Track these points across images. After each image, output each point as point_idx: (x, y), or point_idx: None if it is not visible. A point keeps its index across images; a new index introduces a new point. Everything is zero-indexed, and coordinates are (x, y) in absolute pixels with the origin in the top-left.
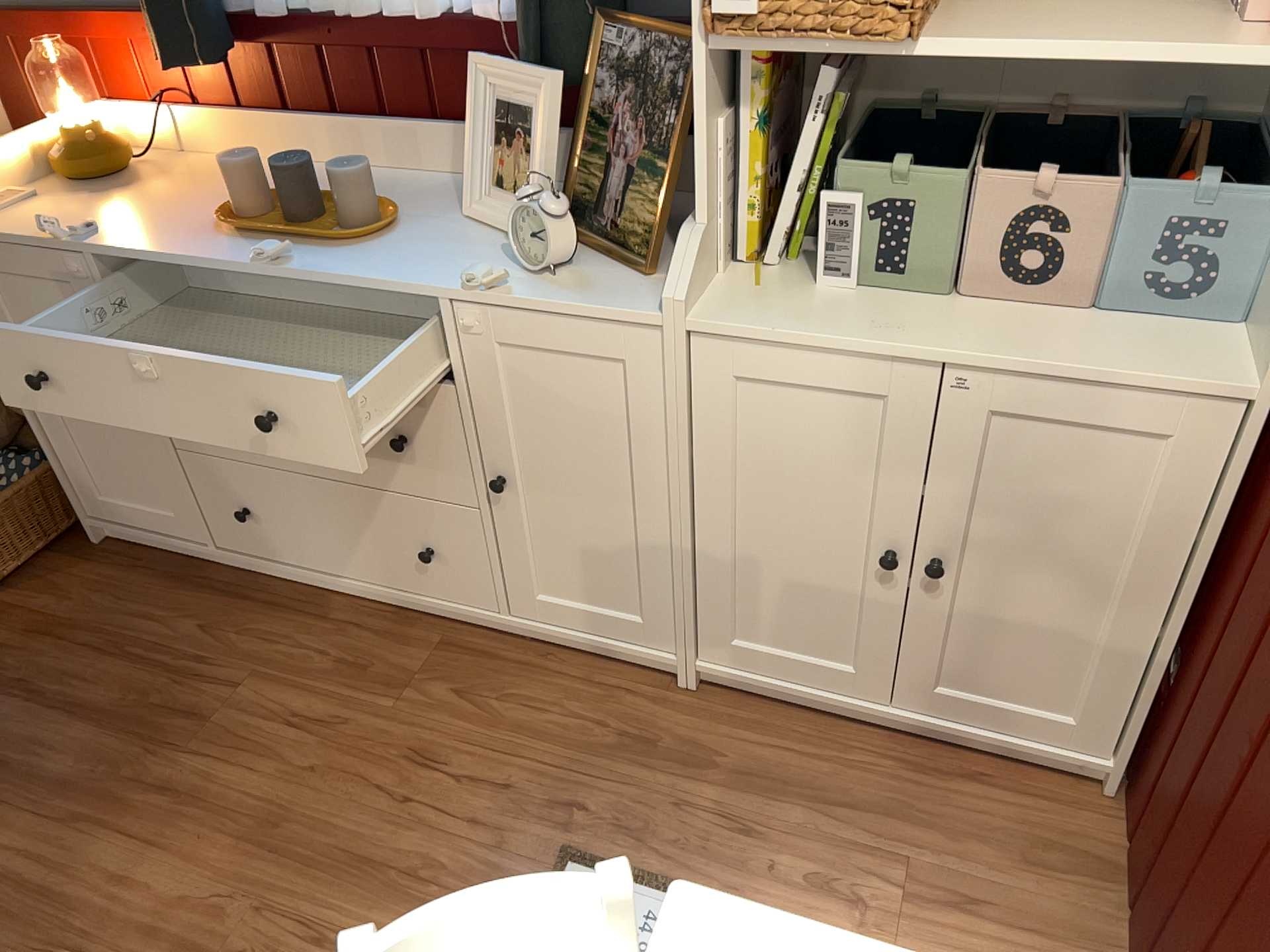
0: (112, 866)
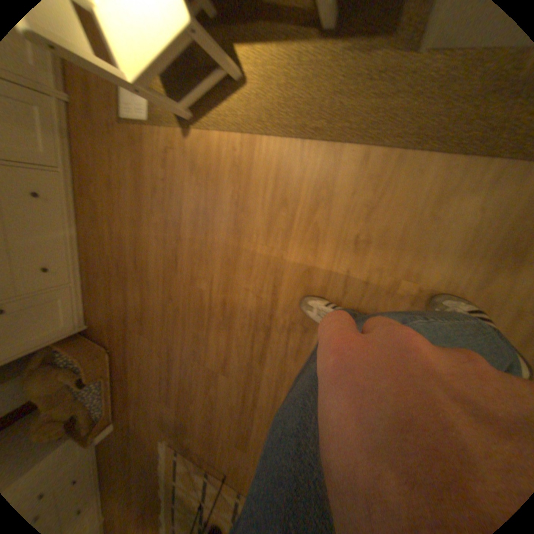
0: (152, 265)
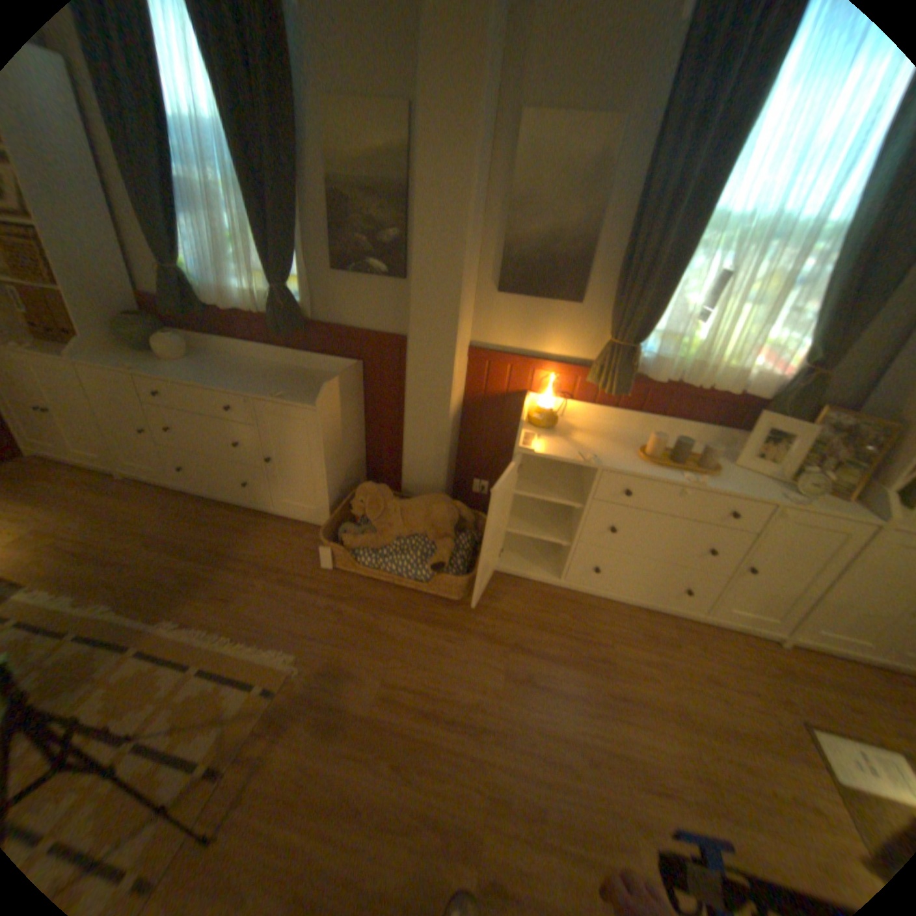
0: (635, 745)
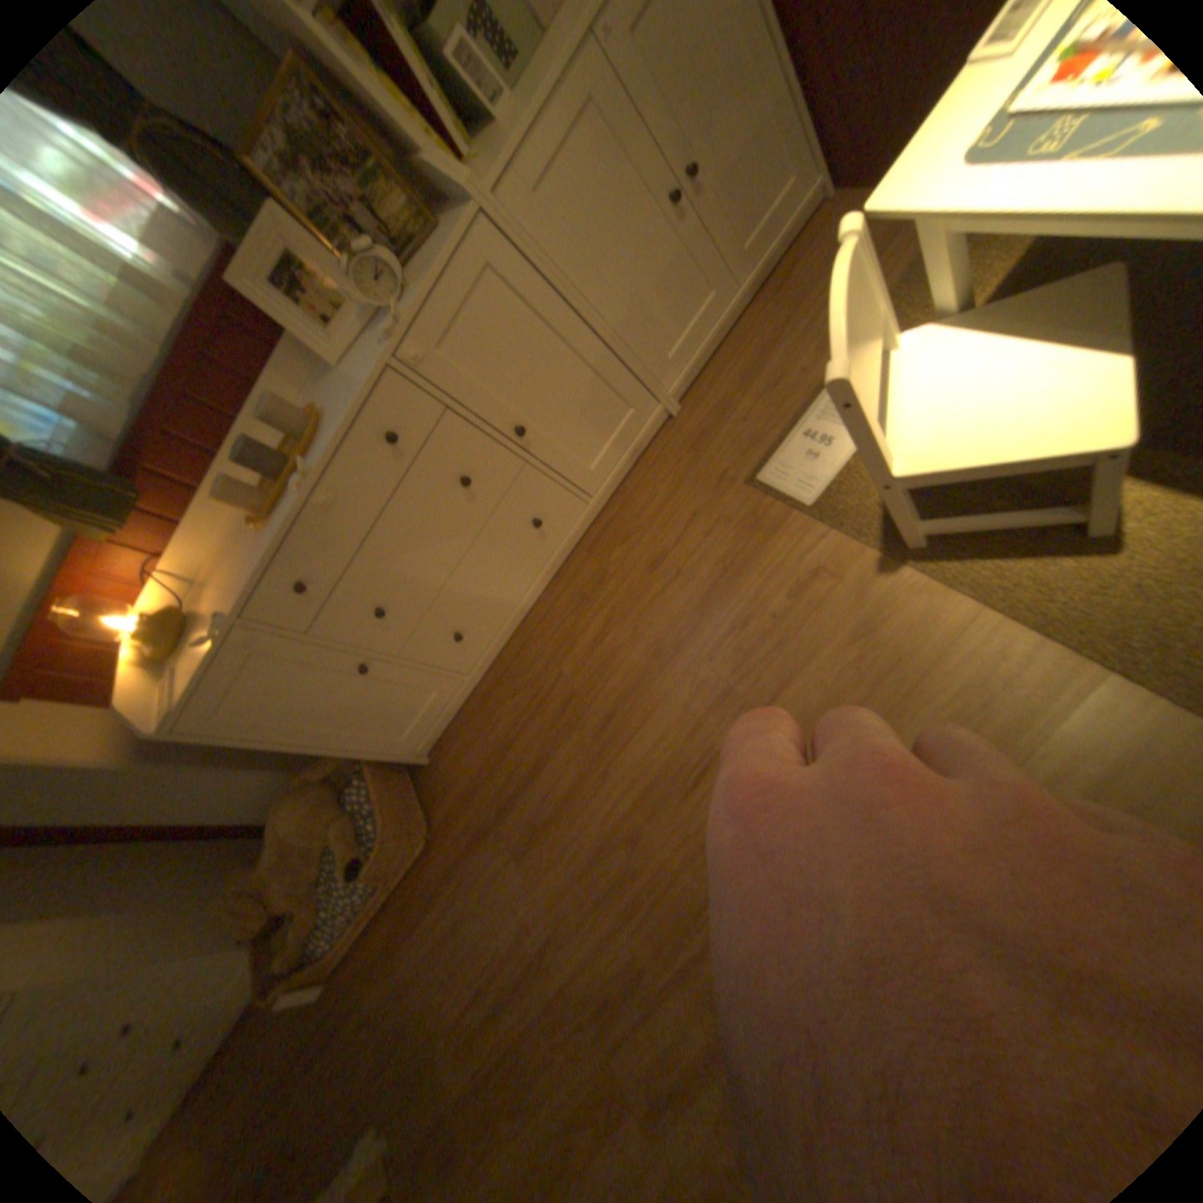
0: (642, 754)
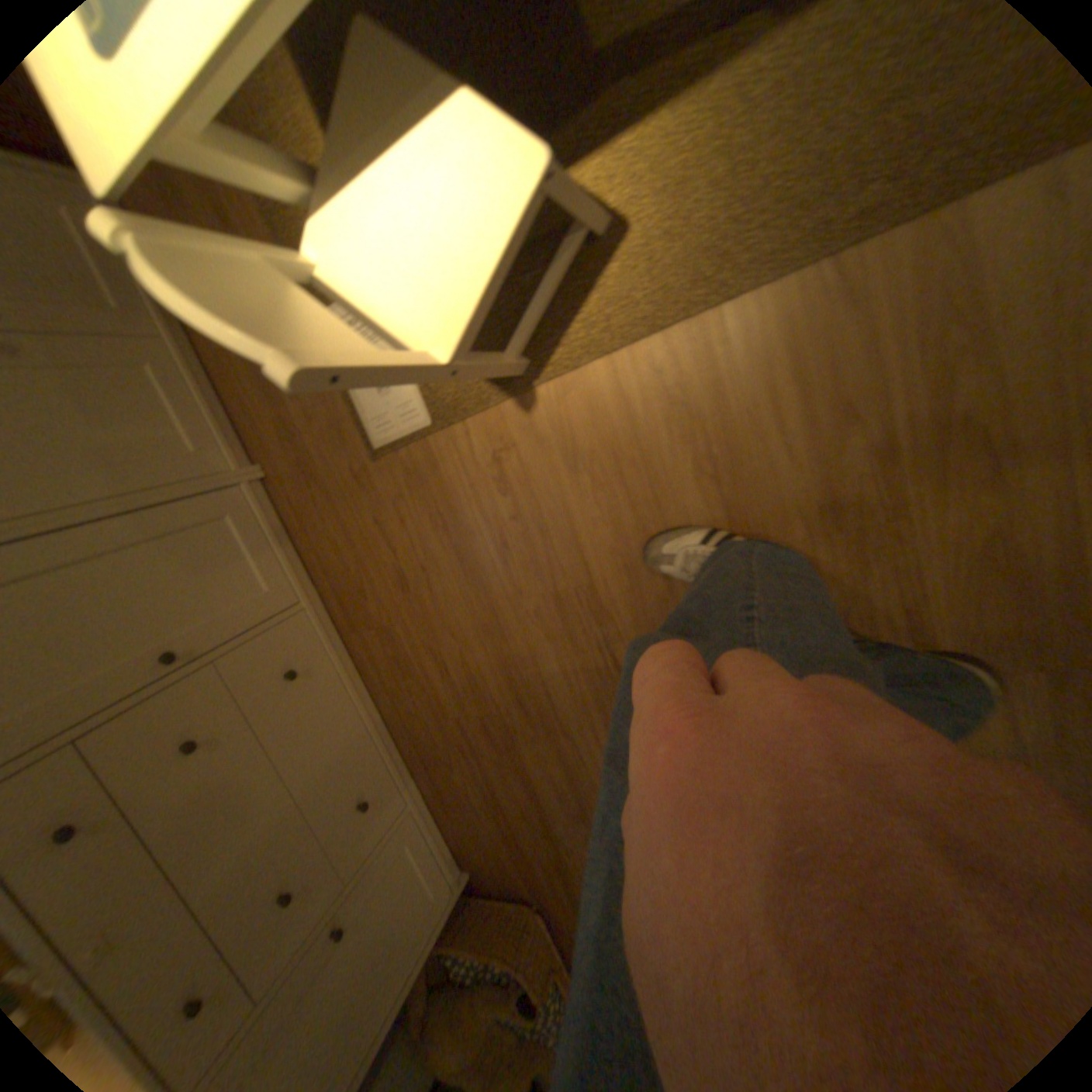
0: (566, 693)
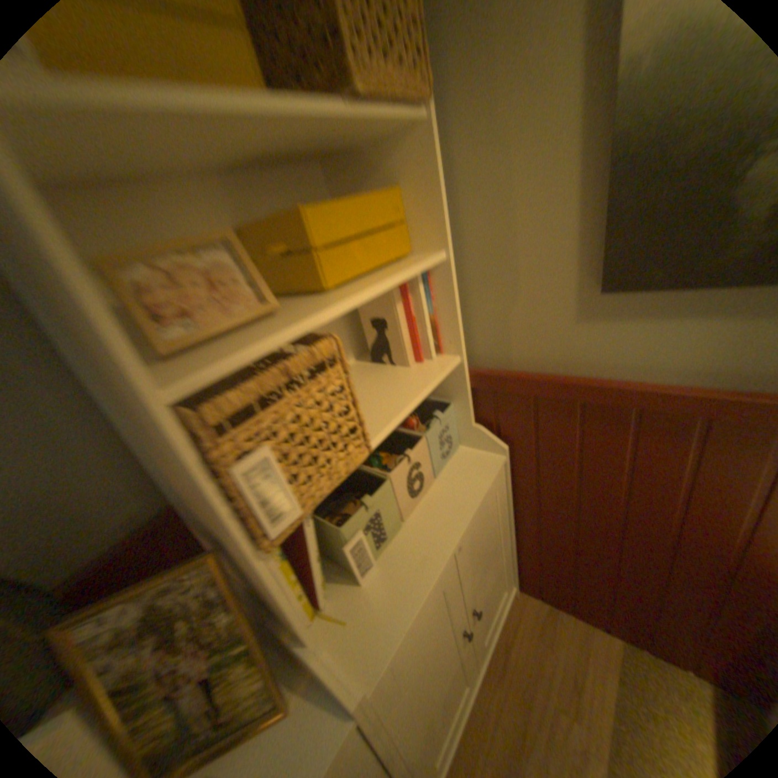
0: None
